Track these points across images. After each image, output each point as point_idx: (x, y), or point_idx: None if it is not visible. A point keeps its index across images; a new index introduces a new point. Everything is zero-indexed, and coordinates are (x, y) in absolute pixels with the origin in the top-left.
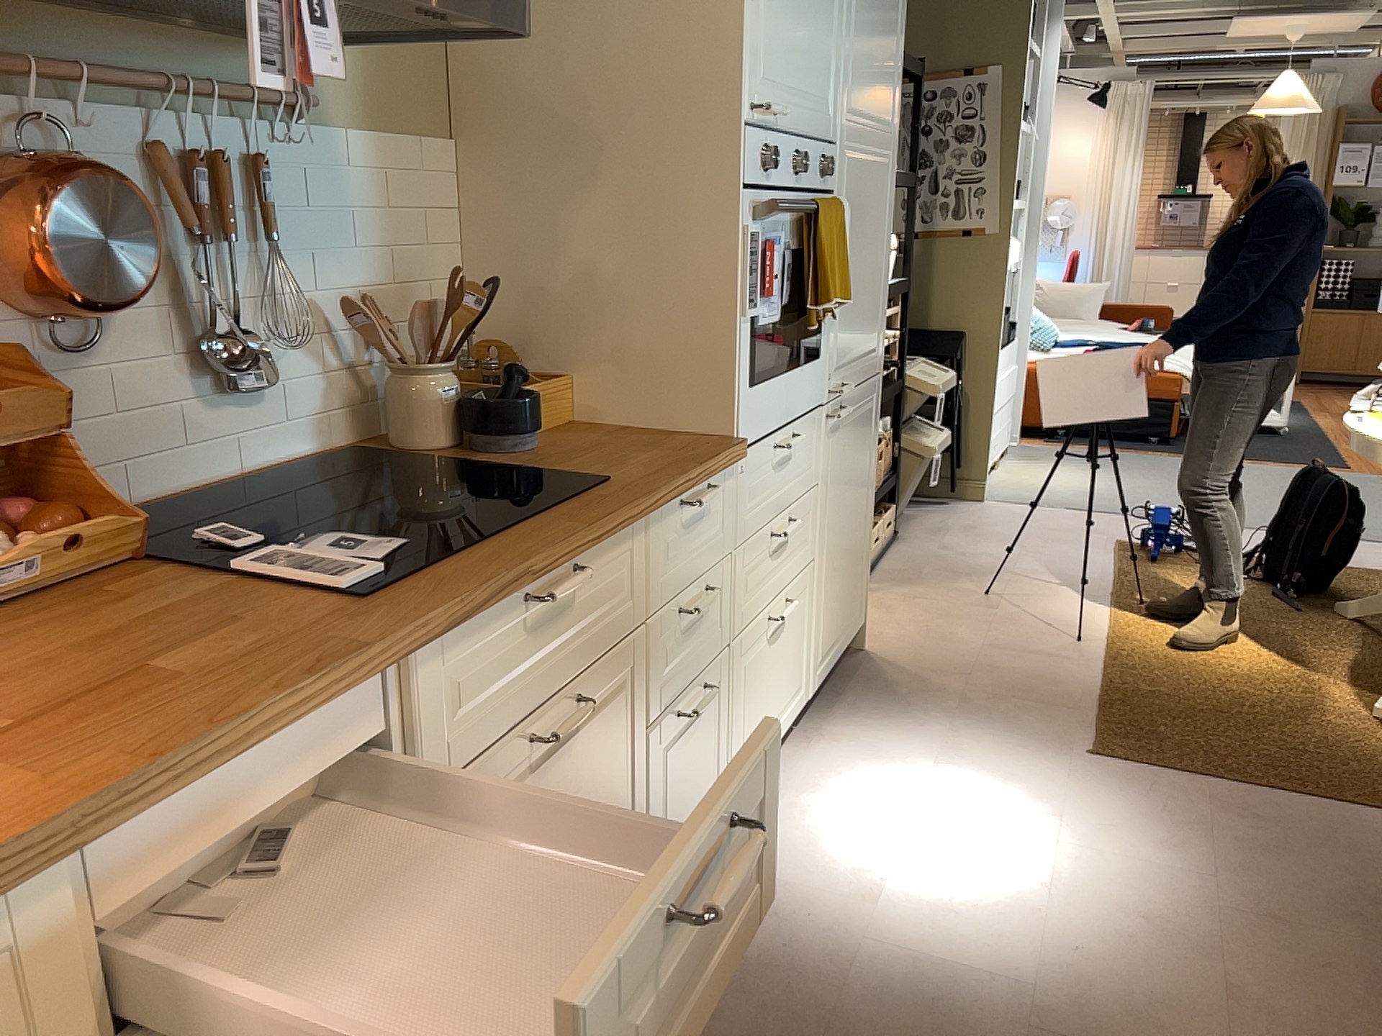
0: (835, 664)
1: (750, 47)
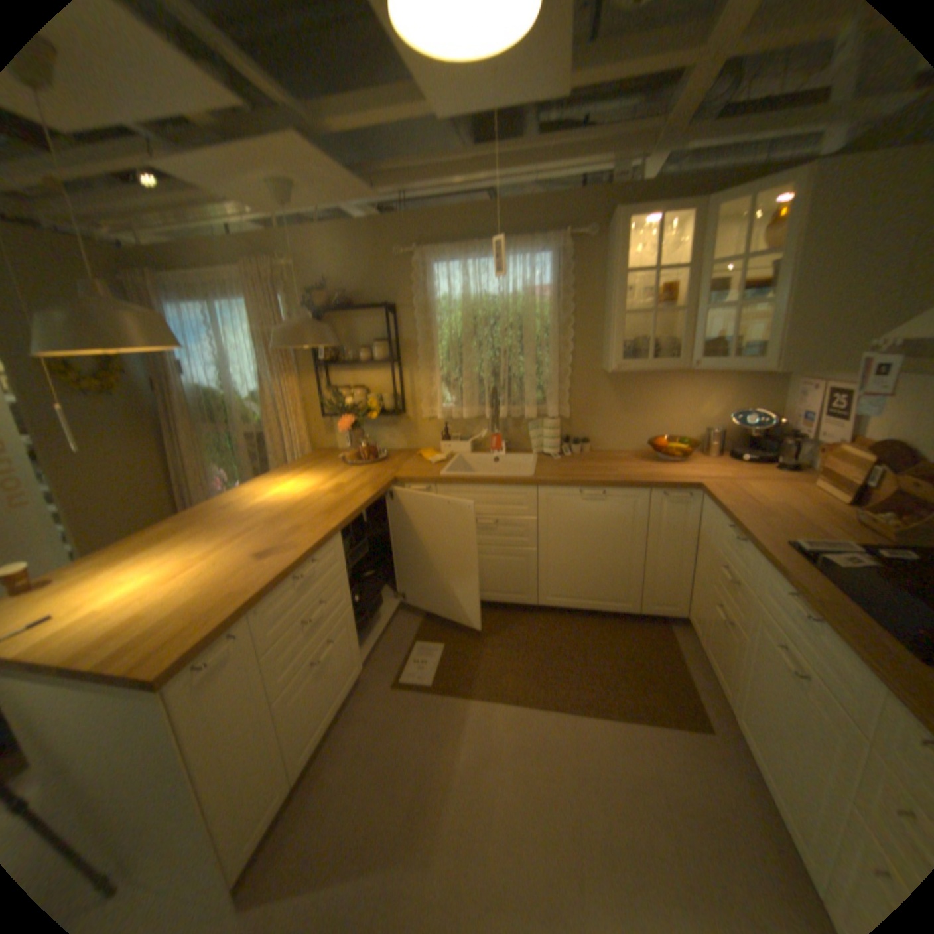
0: None
1: None
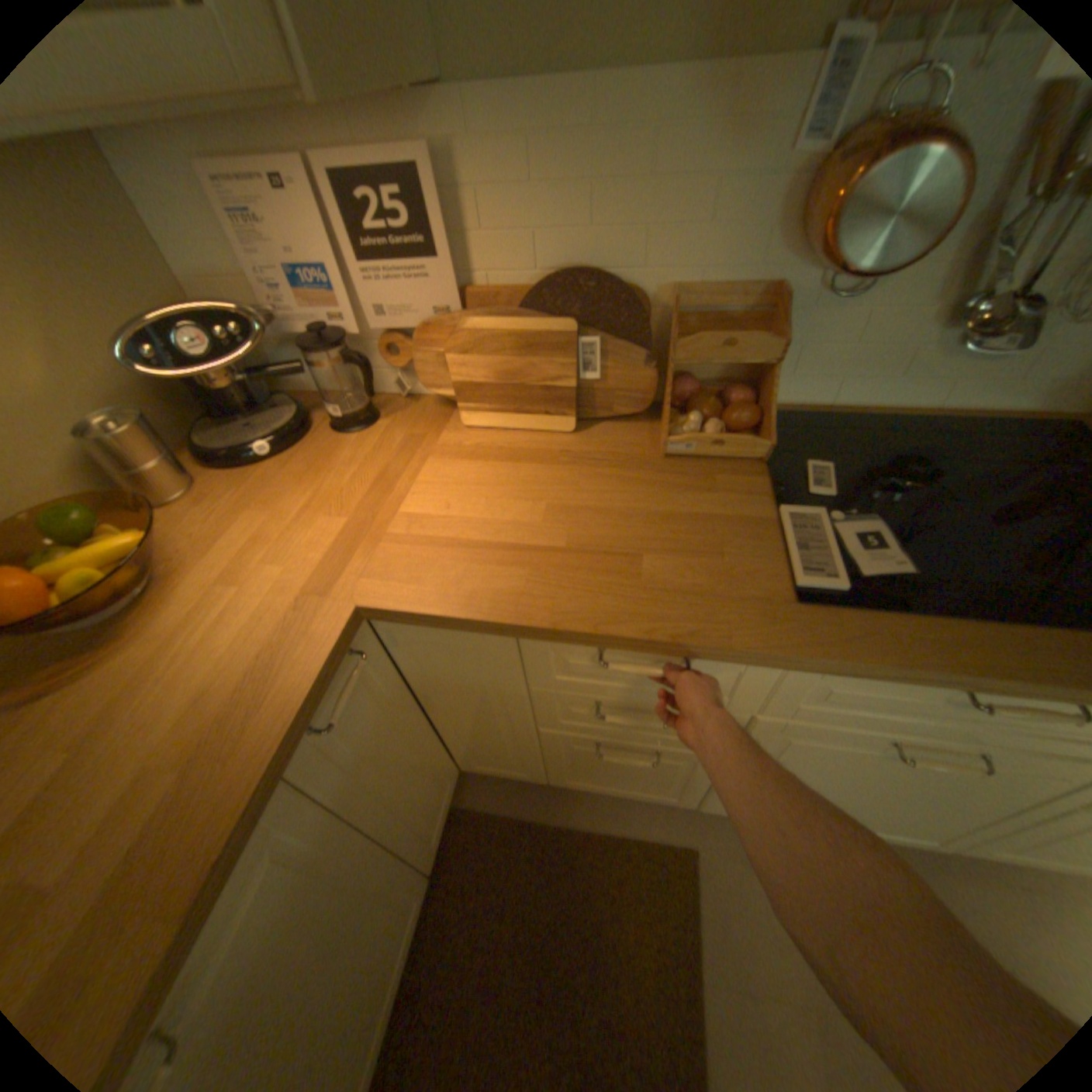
0: None
1: None
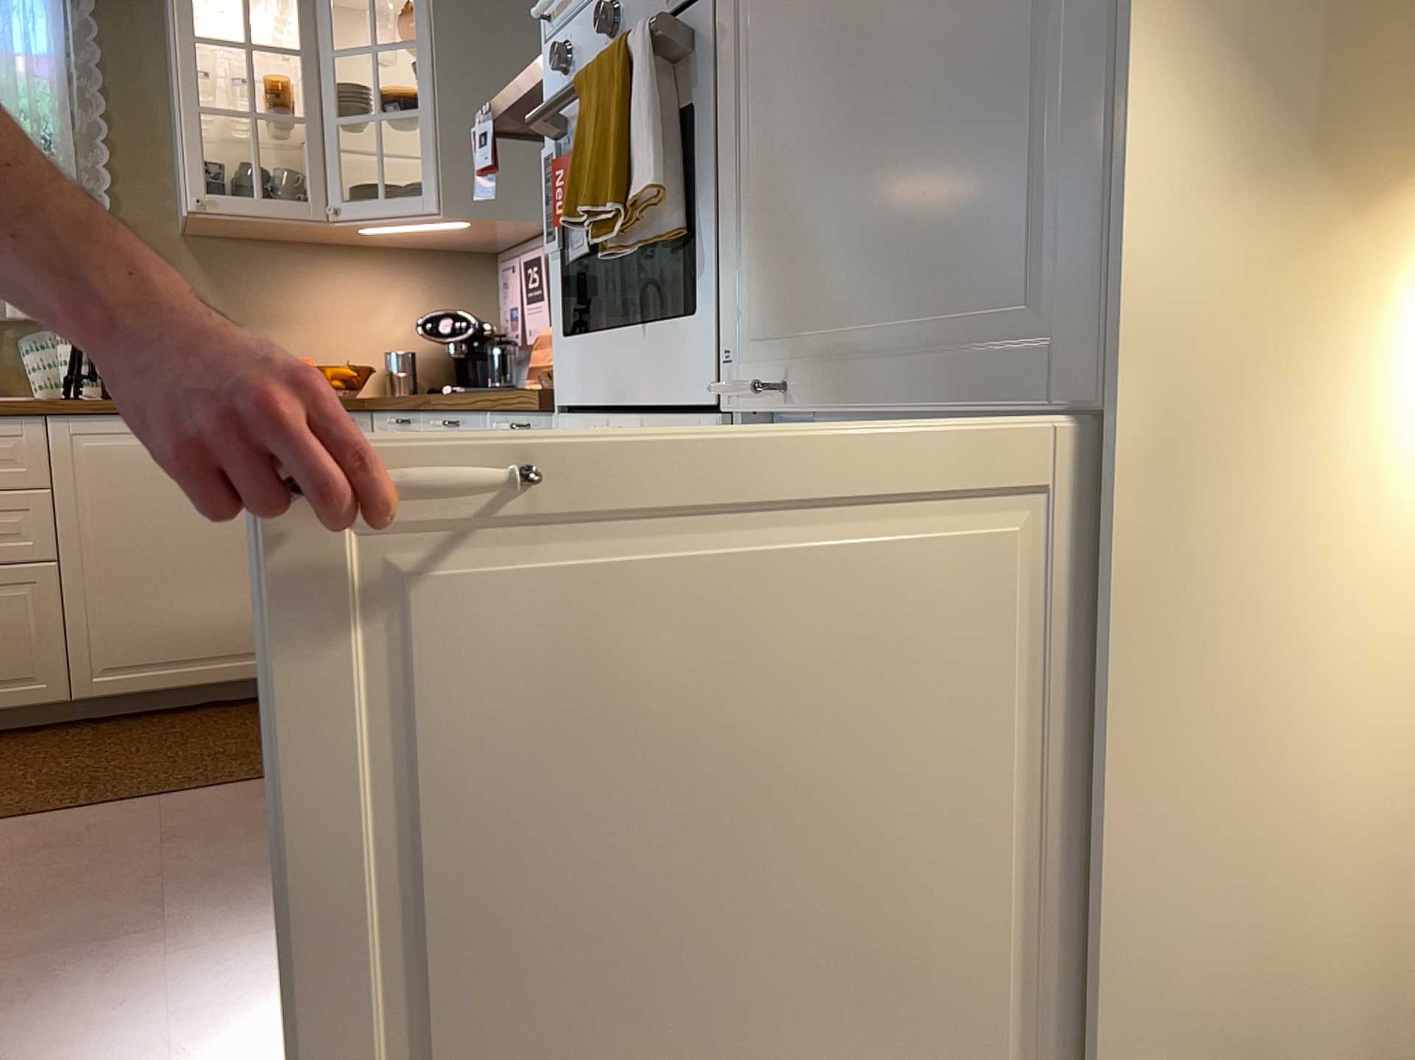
0: None
1: None
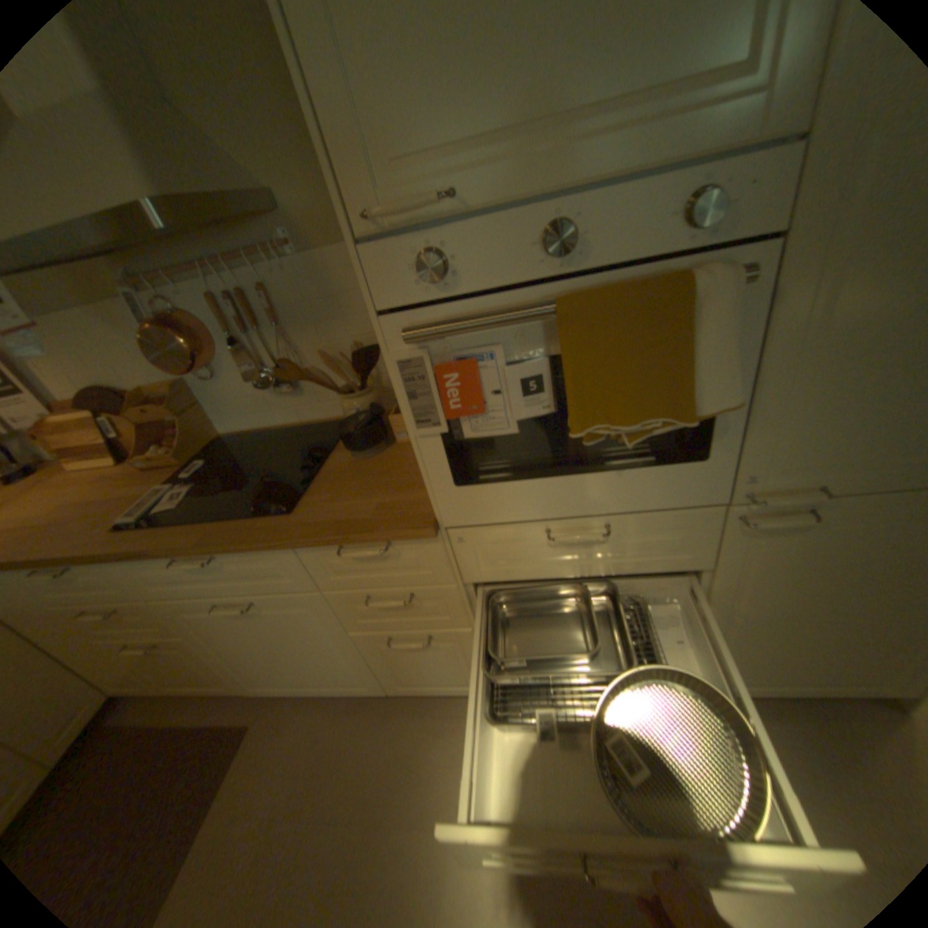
0: (779, 697)
1: (323, 130)
